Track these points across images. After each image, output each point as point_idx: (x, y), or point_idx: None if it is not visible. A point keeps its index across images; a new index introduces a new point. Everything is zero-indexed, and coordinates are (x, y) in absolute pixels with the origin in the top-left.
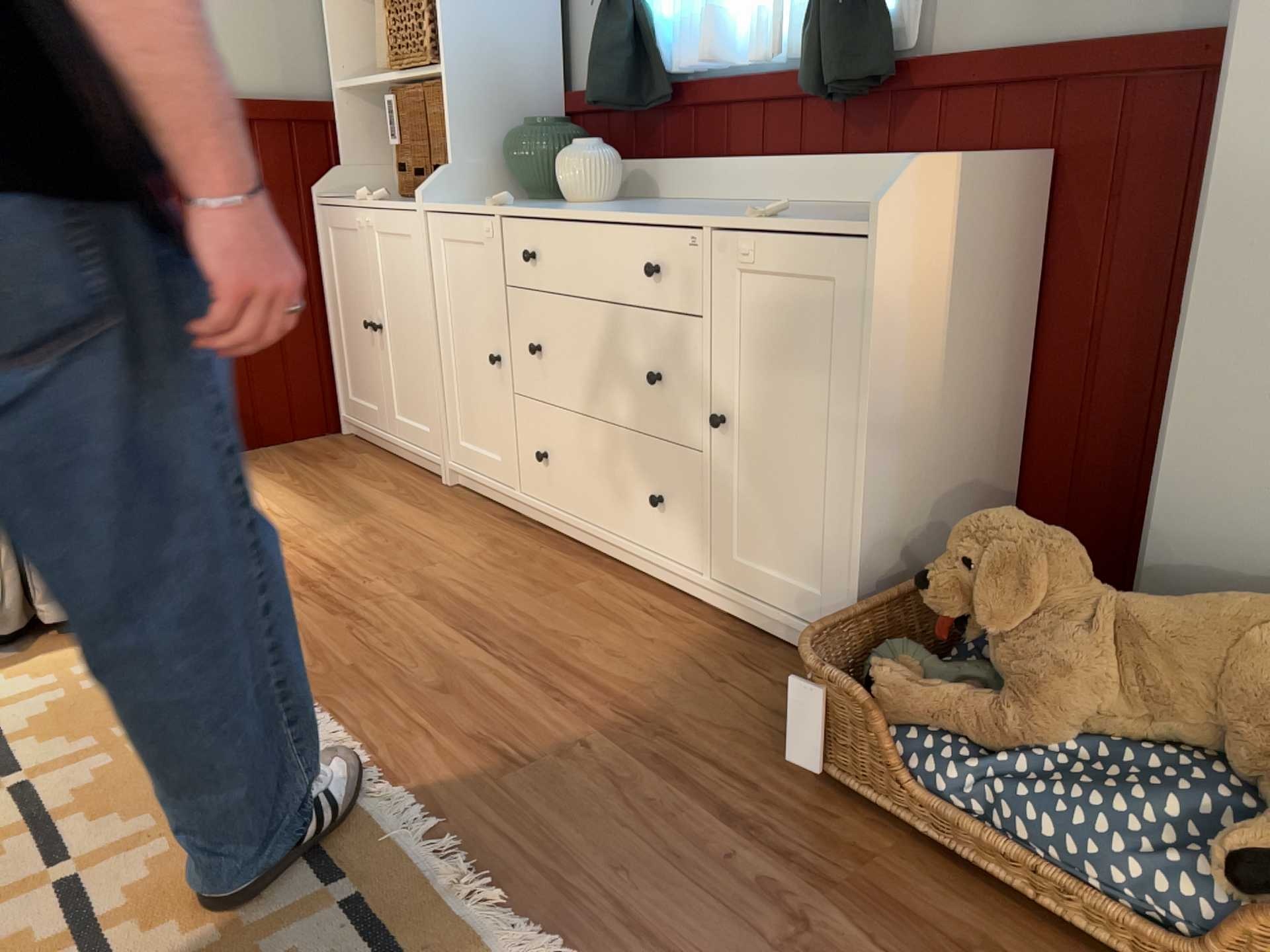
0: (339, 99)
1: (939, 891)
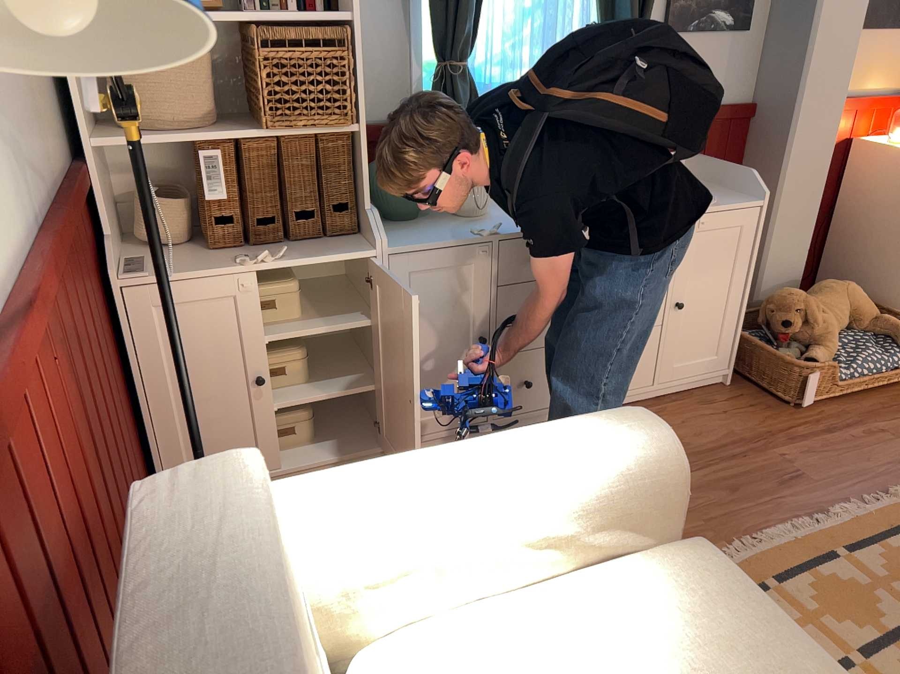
0: (92, 155)
1: (859, 404)
